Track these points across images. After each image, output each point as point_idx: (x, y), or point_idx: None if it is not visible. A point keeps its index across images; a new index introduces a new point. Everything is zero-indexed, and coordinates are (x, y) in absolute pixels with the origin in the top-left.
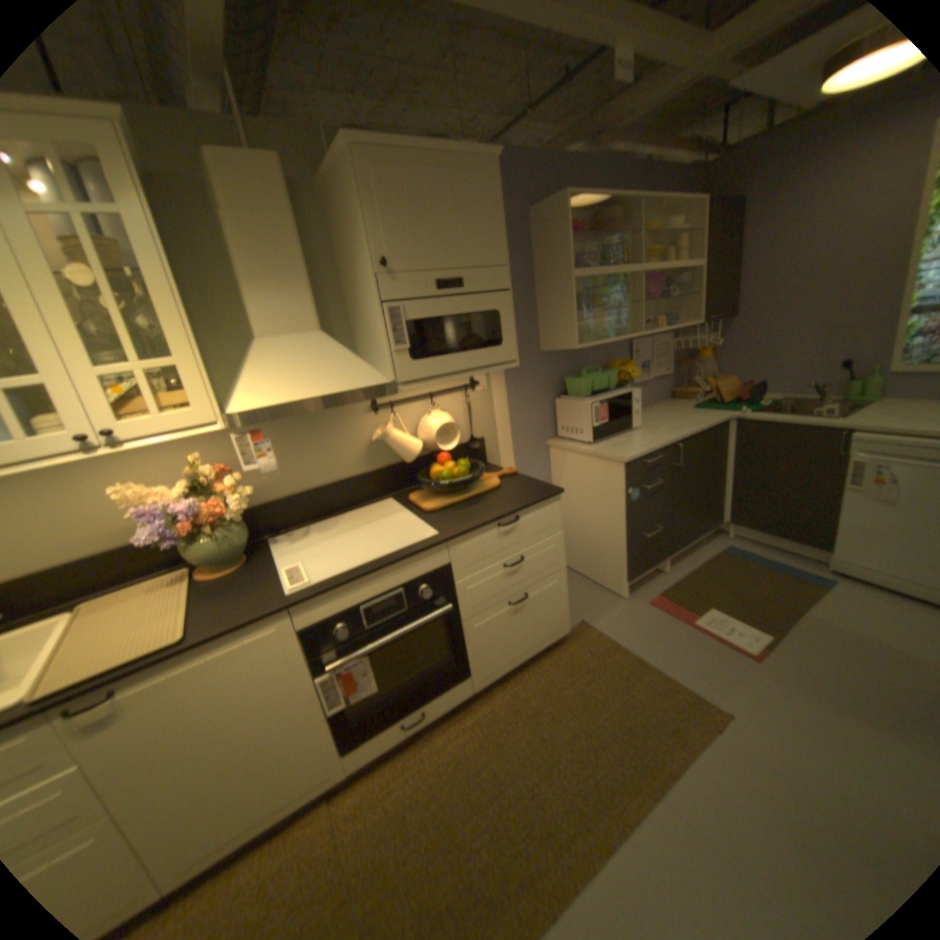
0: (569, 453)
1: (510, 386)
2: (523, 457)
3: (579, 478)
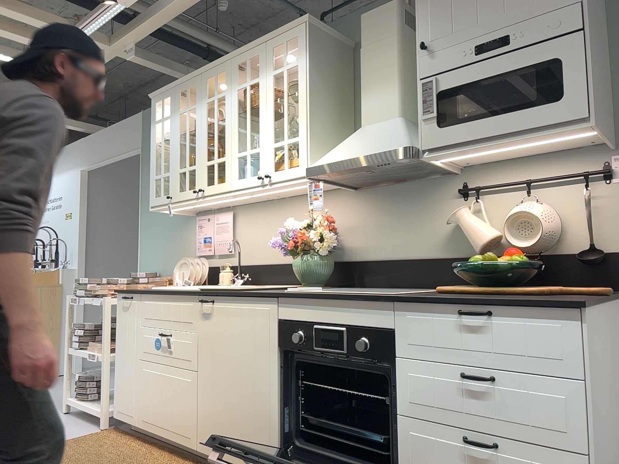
0: None
1: None
2: None
3: None
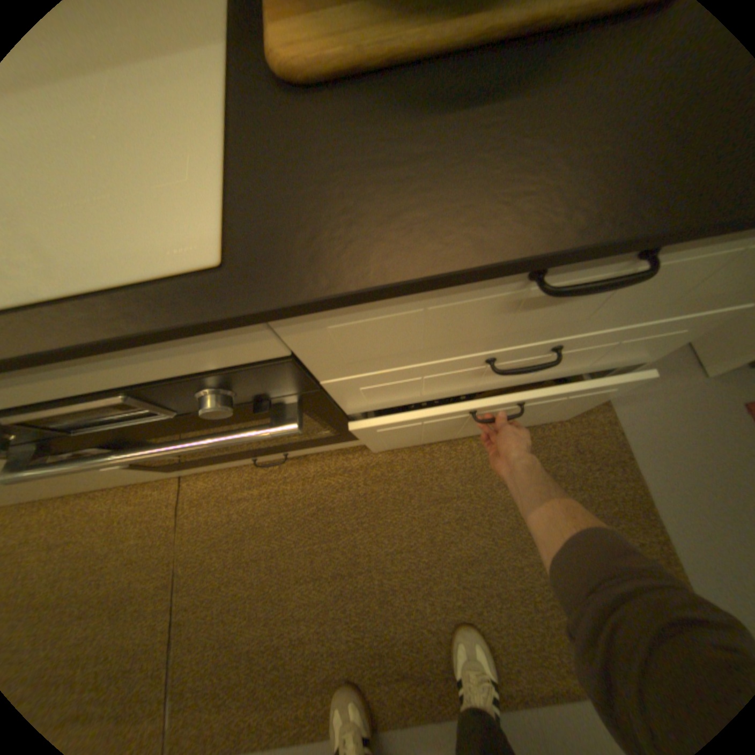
0: None
1: None
2: None
3: None
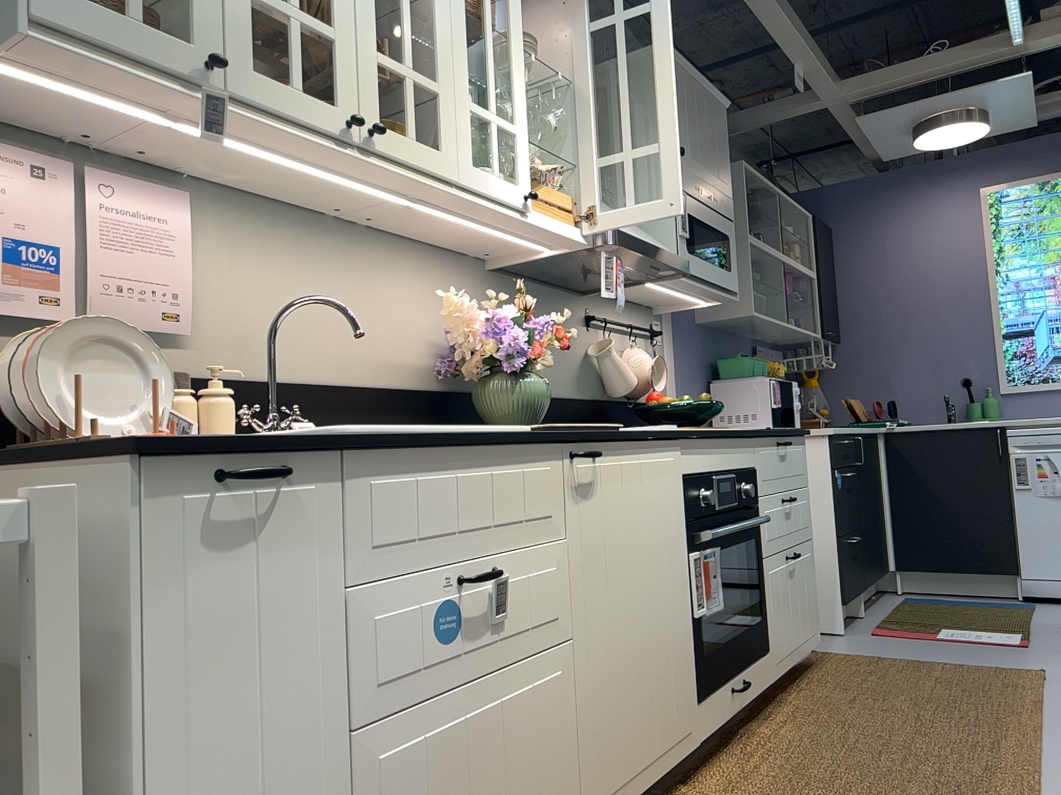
0: None
1: (679, 351)
2: None
3: None
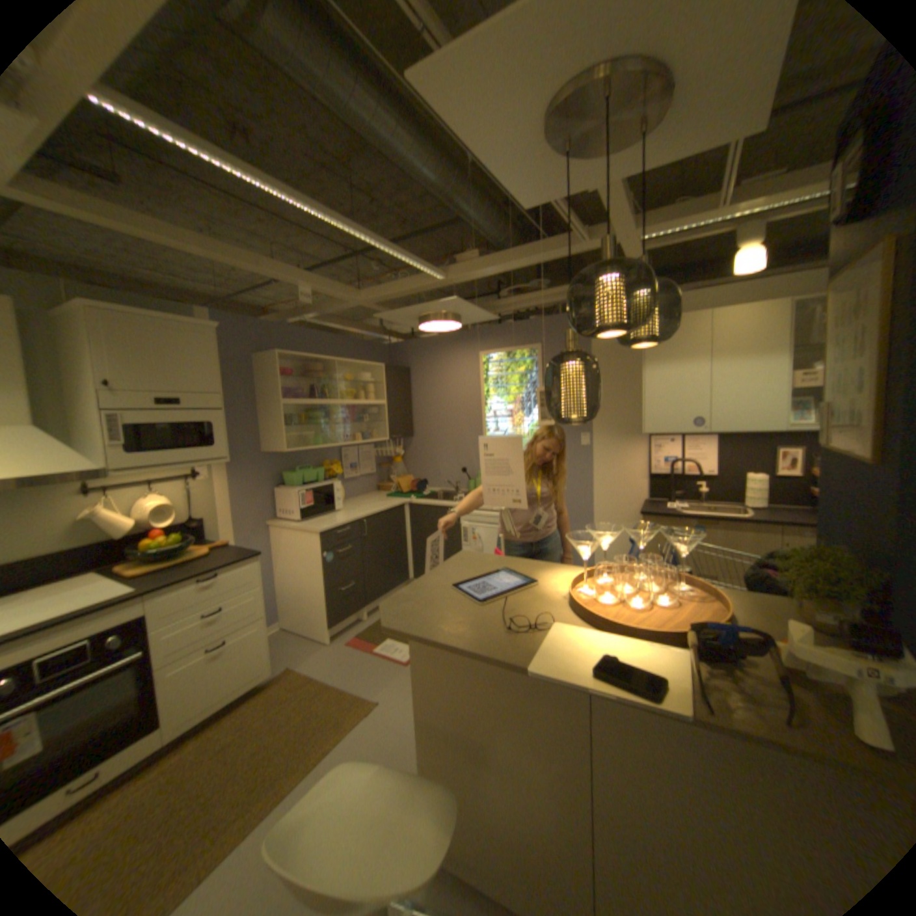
0: (283, 529)
1: (232, 476)
2: (243, 534)
3: (291, 549)
